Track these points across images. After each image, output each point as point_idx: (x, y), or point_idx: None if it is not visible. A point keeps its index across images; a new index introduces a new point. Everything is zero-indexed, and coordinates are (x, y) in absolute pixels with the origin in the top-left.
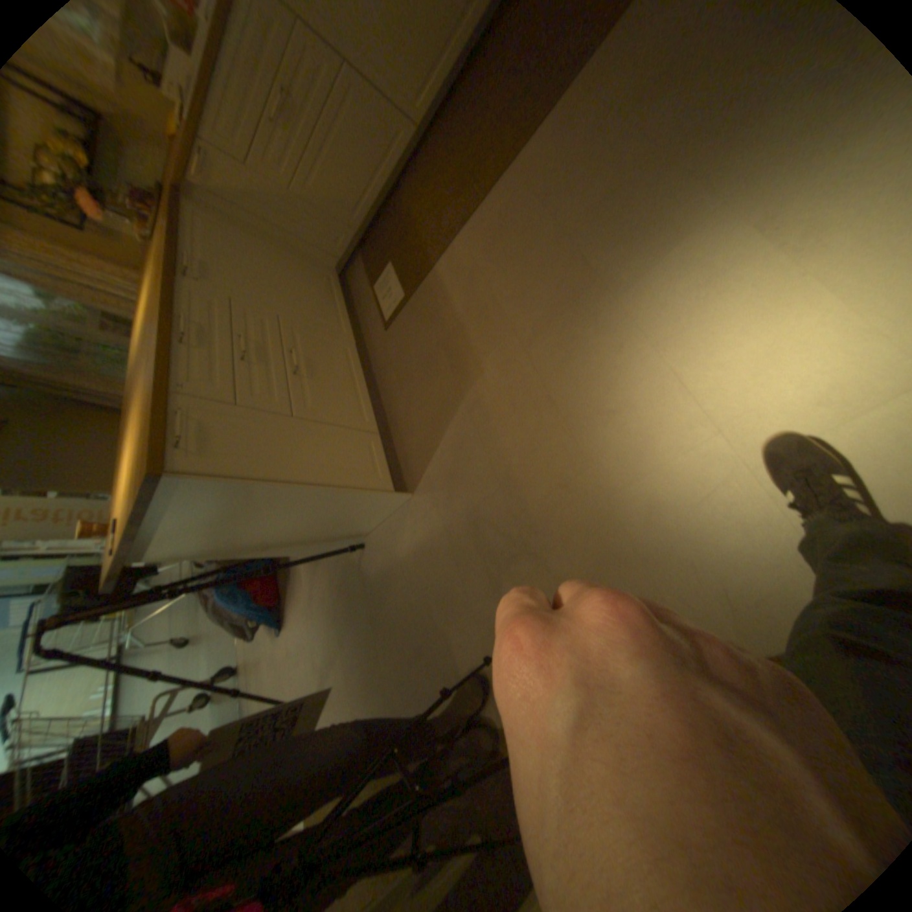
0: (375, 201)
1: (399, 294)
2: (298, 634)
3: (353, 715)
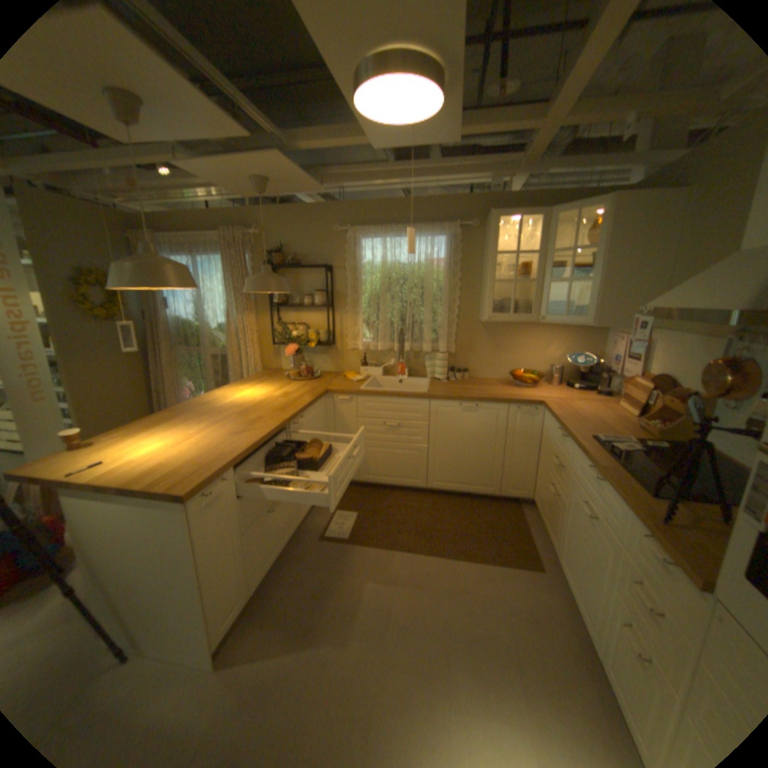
0: (378, 483)
1: (343, 534)
2: None
3: None
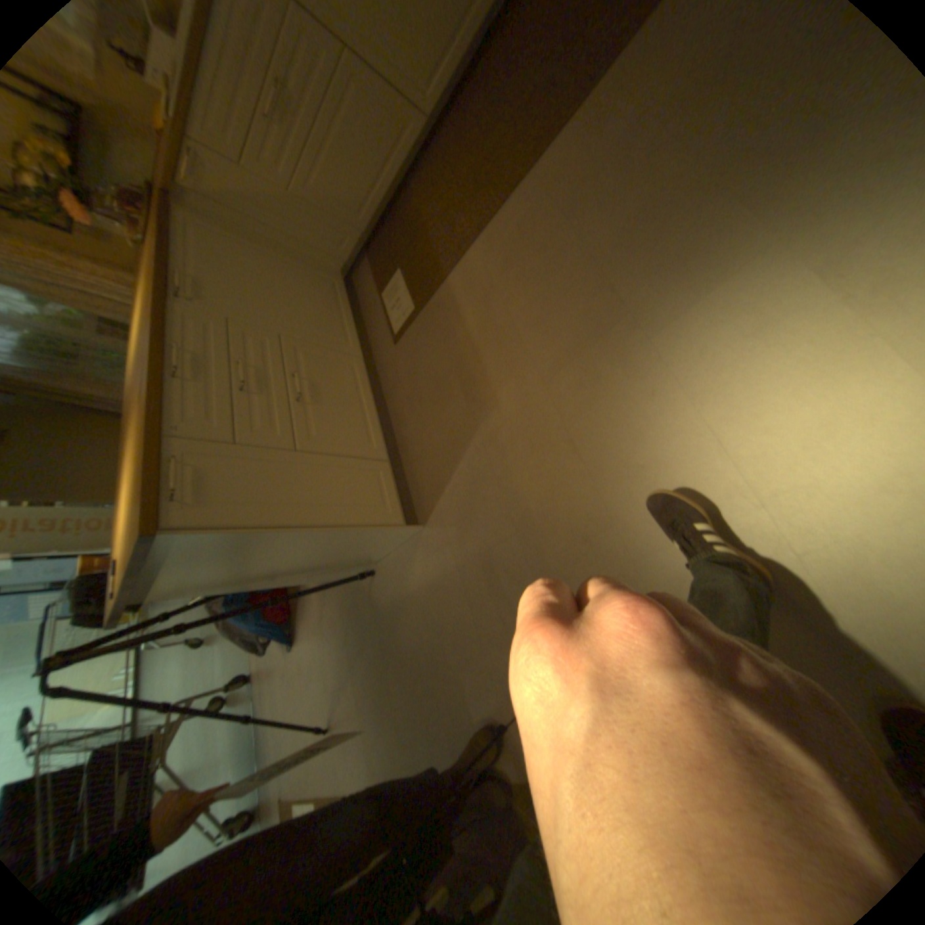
0: (383, 201)
1: (409, 306)
2: (309, 652)
3: (365, 743)
